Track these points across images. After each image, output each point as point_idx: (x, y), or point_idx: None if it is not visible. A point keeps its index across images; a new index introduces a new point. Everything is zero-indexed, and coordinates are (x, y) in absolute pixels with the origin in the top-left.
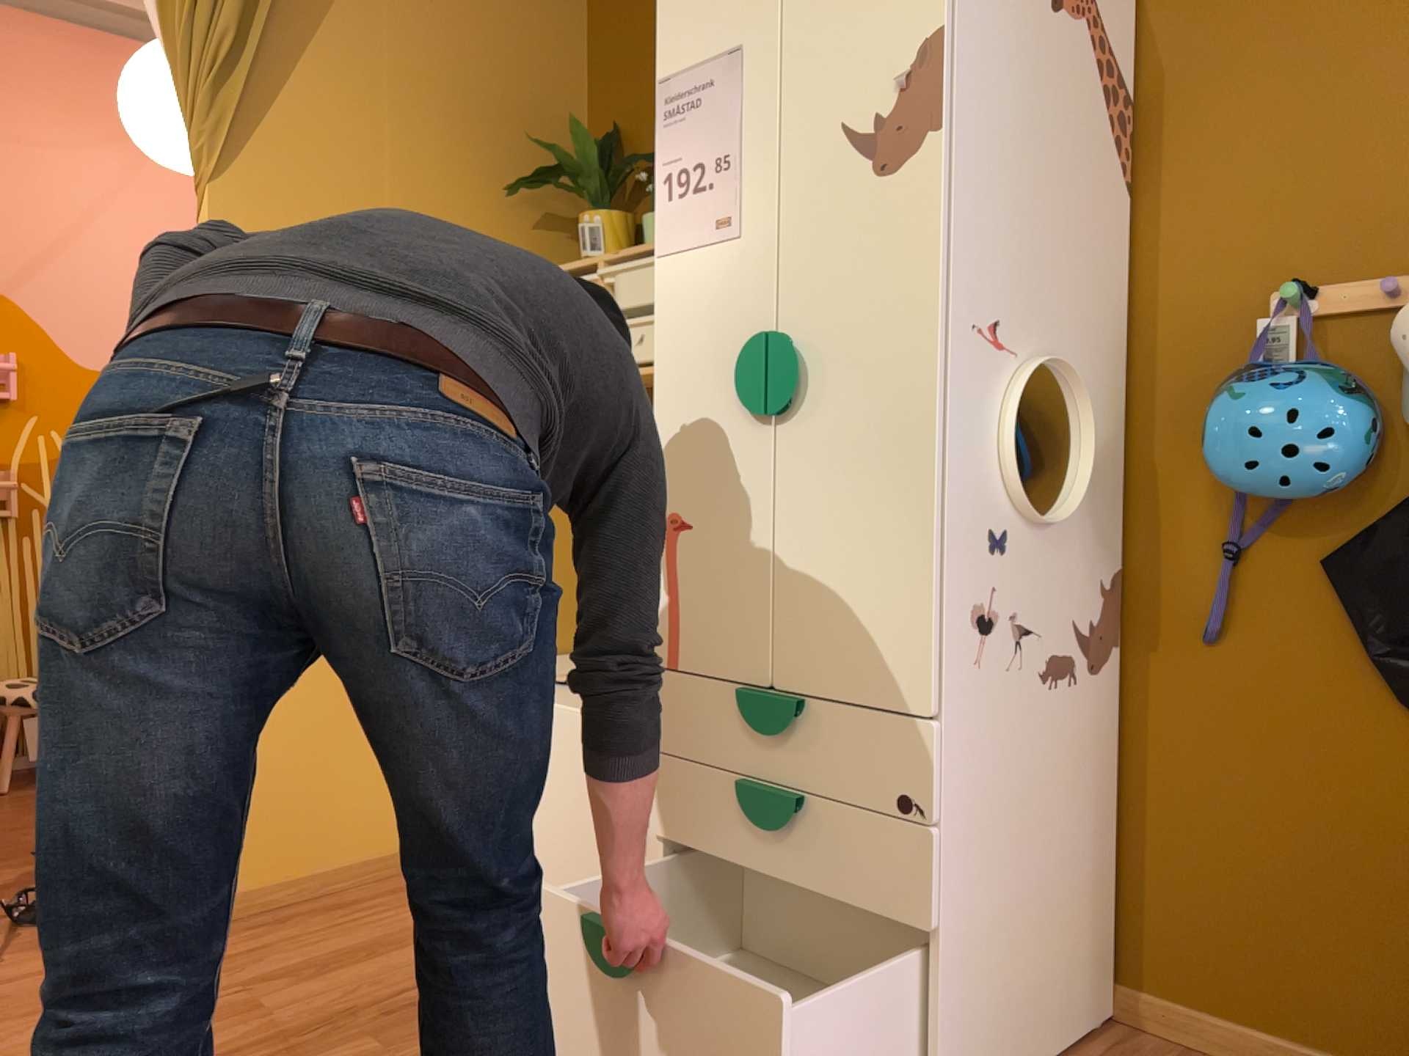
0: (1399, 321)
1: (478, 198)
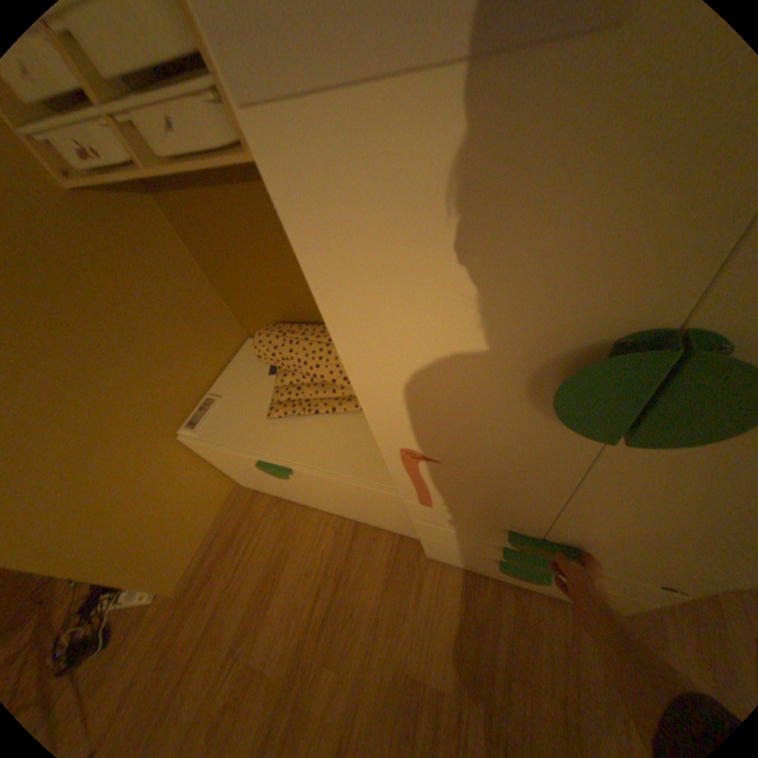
0: None
1: None
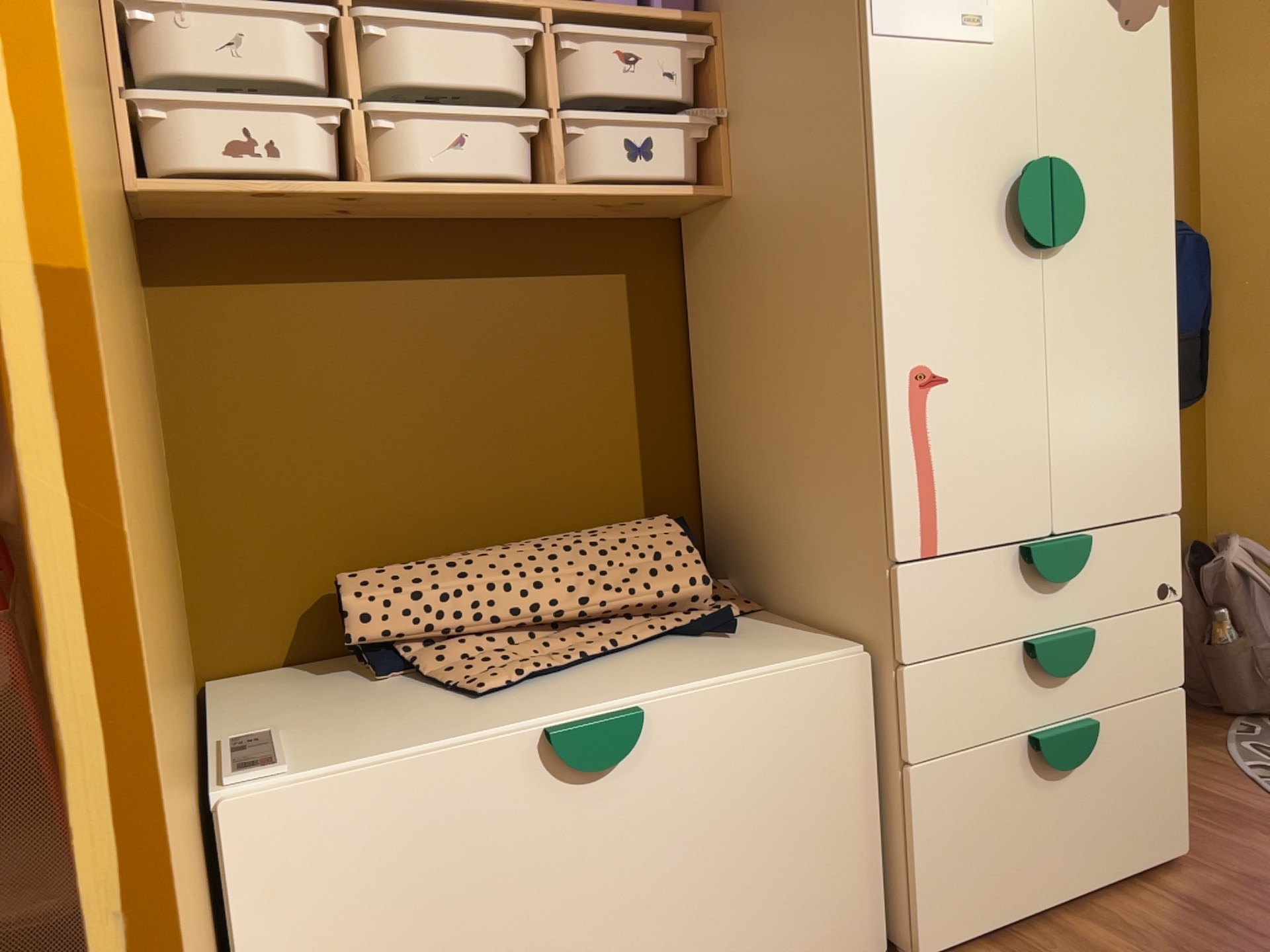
0: None
1: None
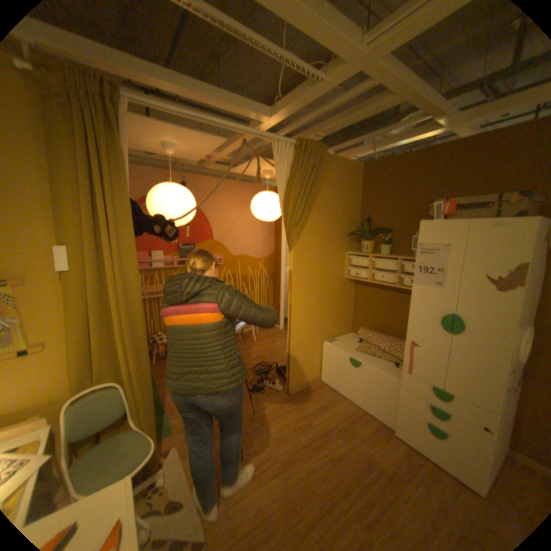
0: None
1: (338, 237)
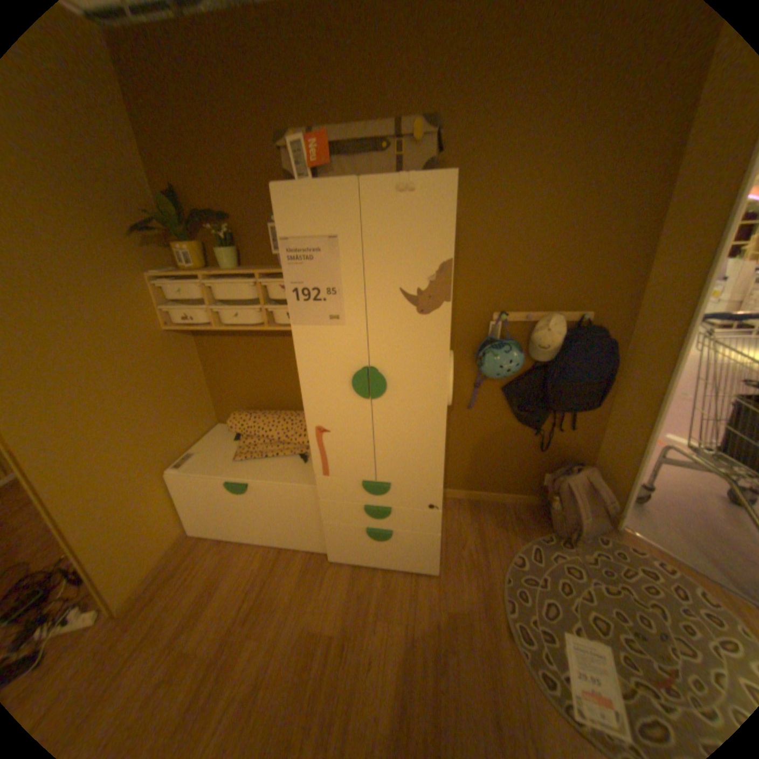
0: (534, 331)
1: (104, 238)
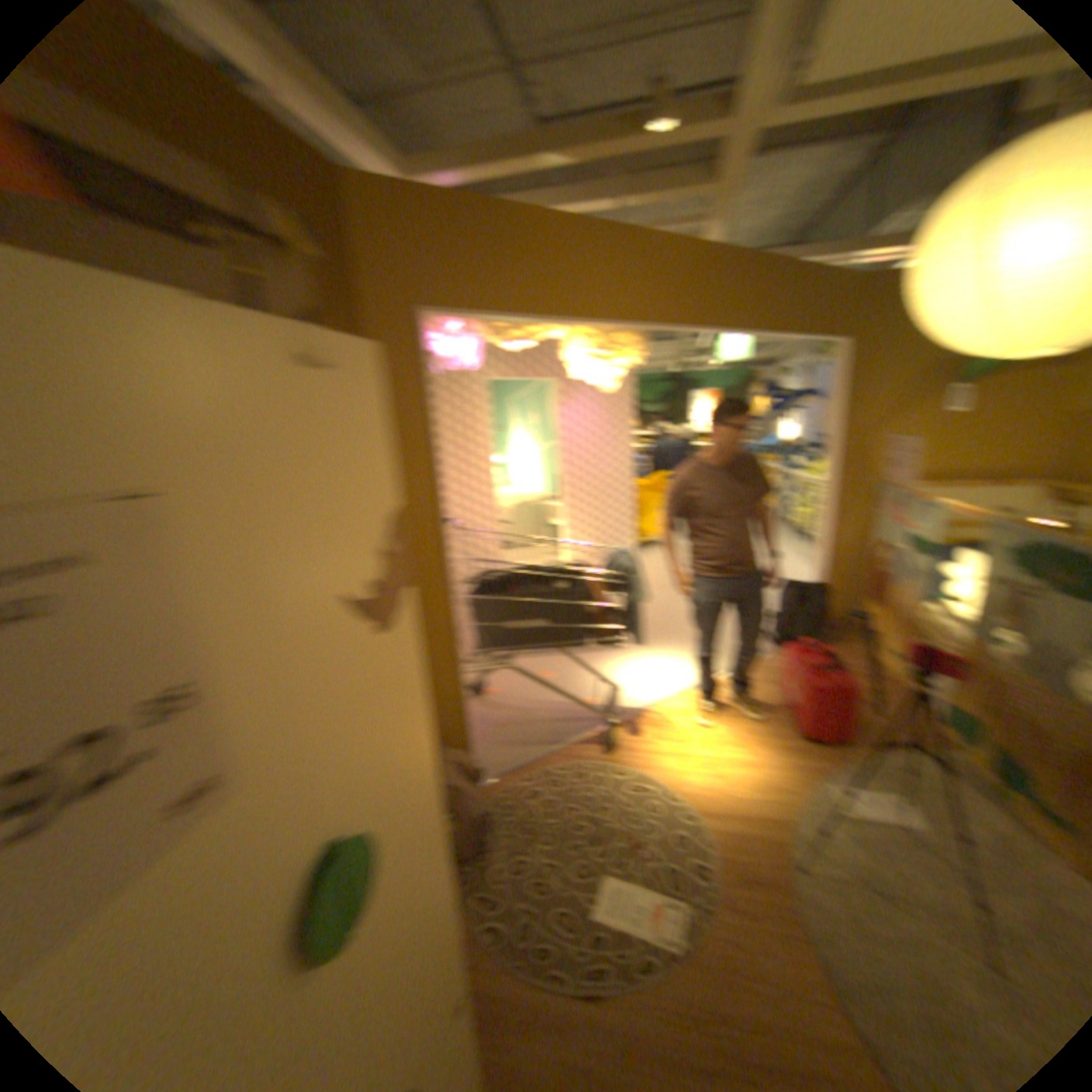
0: None
1: None
